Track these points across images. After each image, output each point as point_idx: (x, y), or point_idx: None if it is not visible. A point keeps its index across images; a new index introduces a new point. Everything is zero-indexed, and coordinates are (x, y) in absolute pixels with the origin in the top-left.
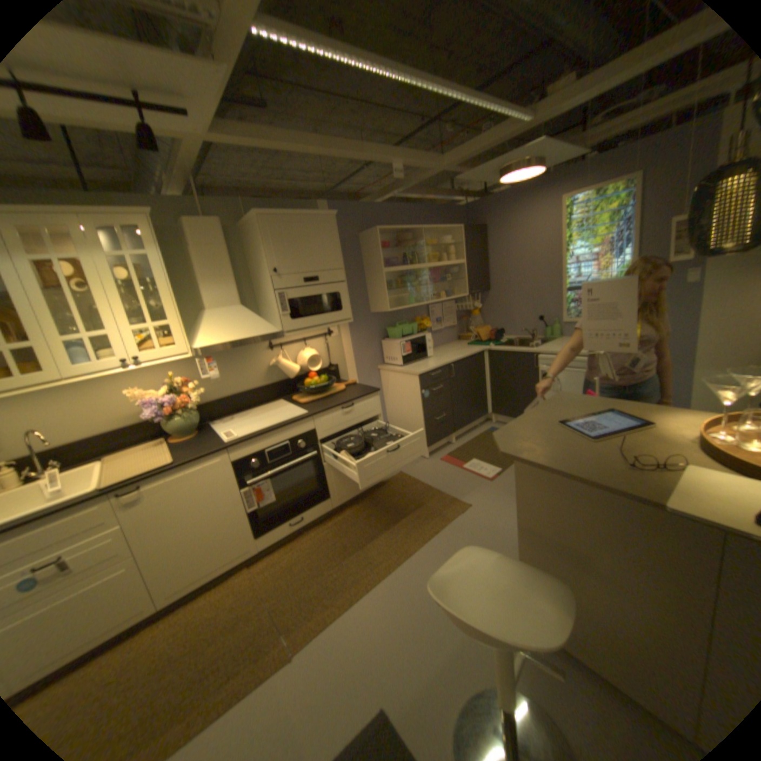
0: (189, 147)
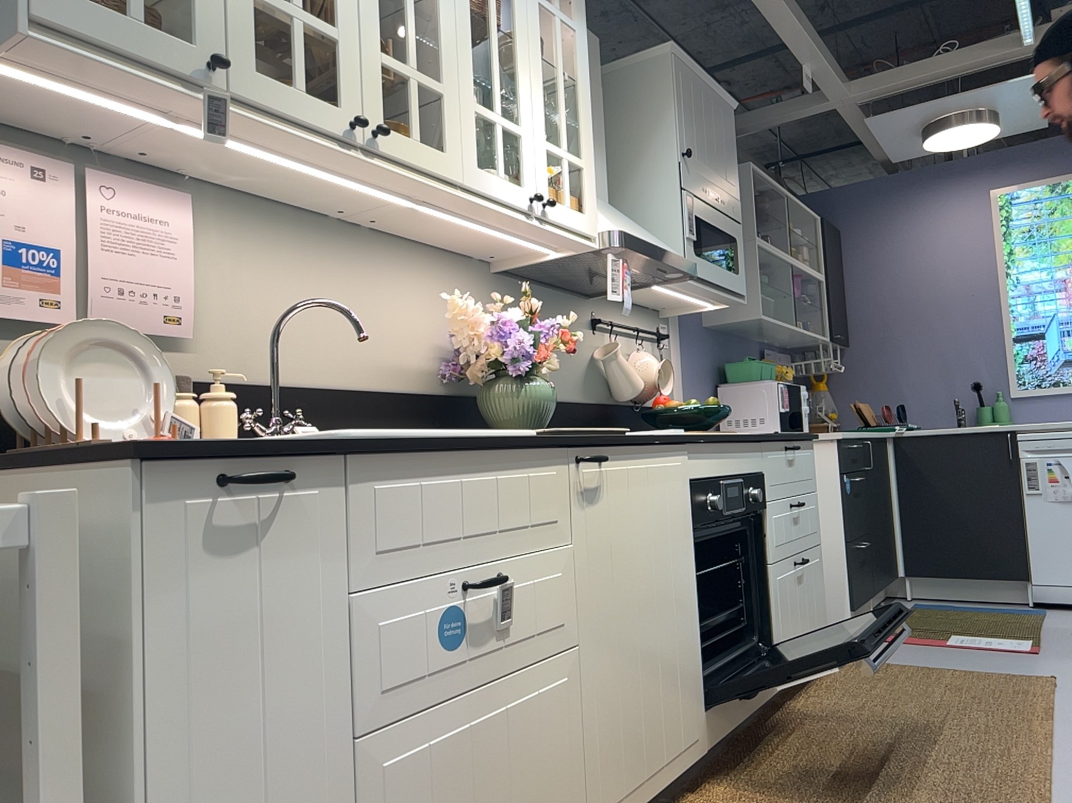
0: None
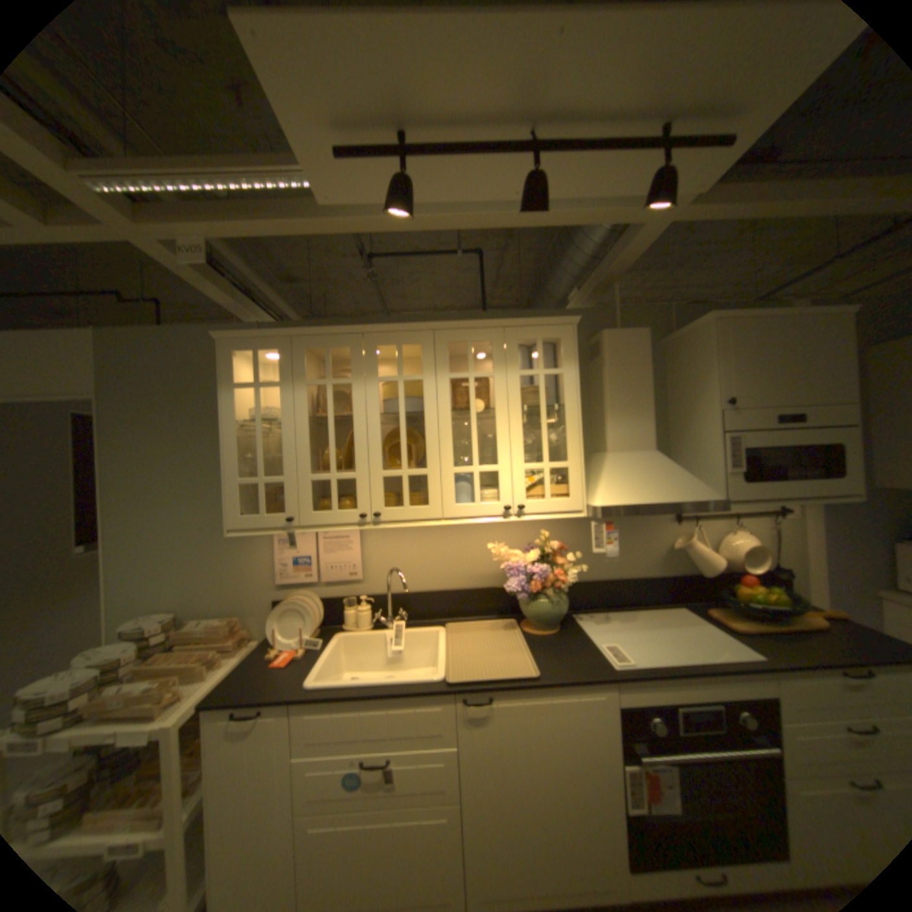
0: (645, 237)
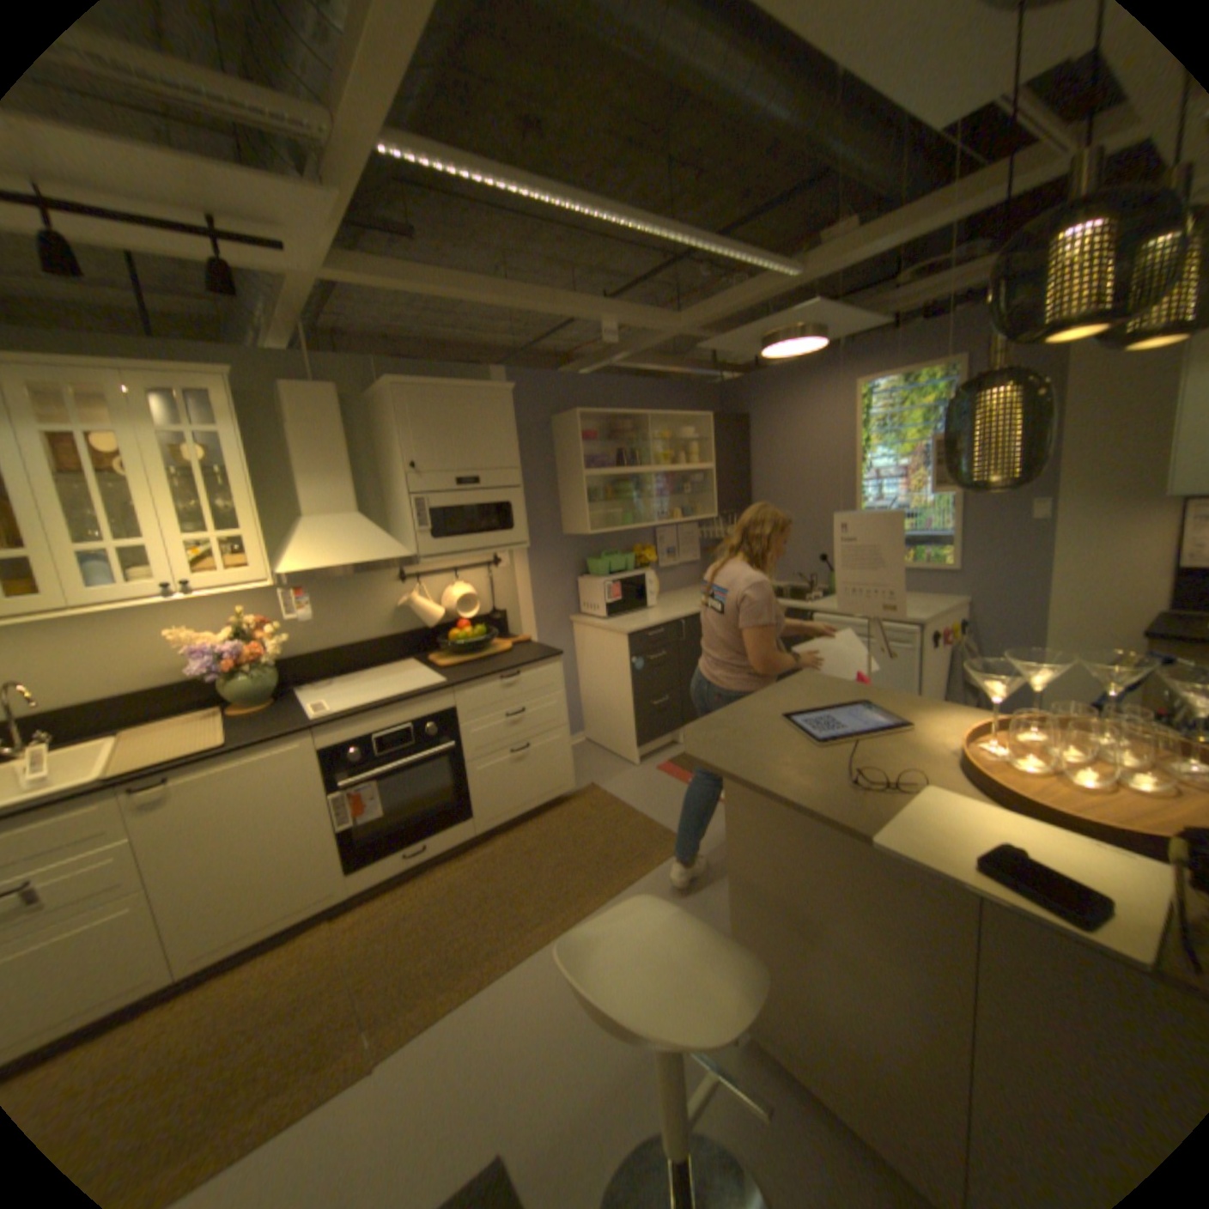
0: (297, 287)
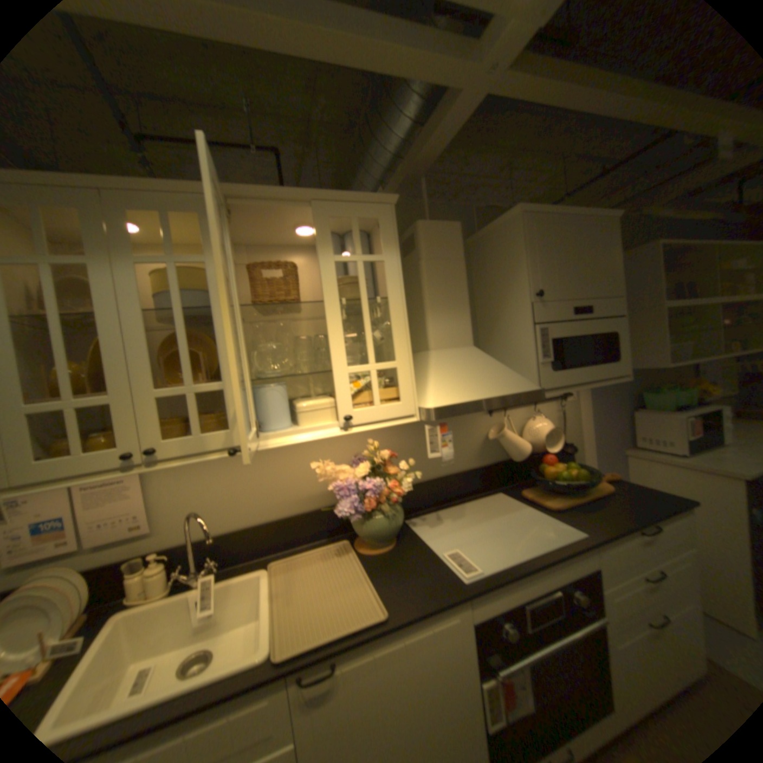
0: (459, 113)
